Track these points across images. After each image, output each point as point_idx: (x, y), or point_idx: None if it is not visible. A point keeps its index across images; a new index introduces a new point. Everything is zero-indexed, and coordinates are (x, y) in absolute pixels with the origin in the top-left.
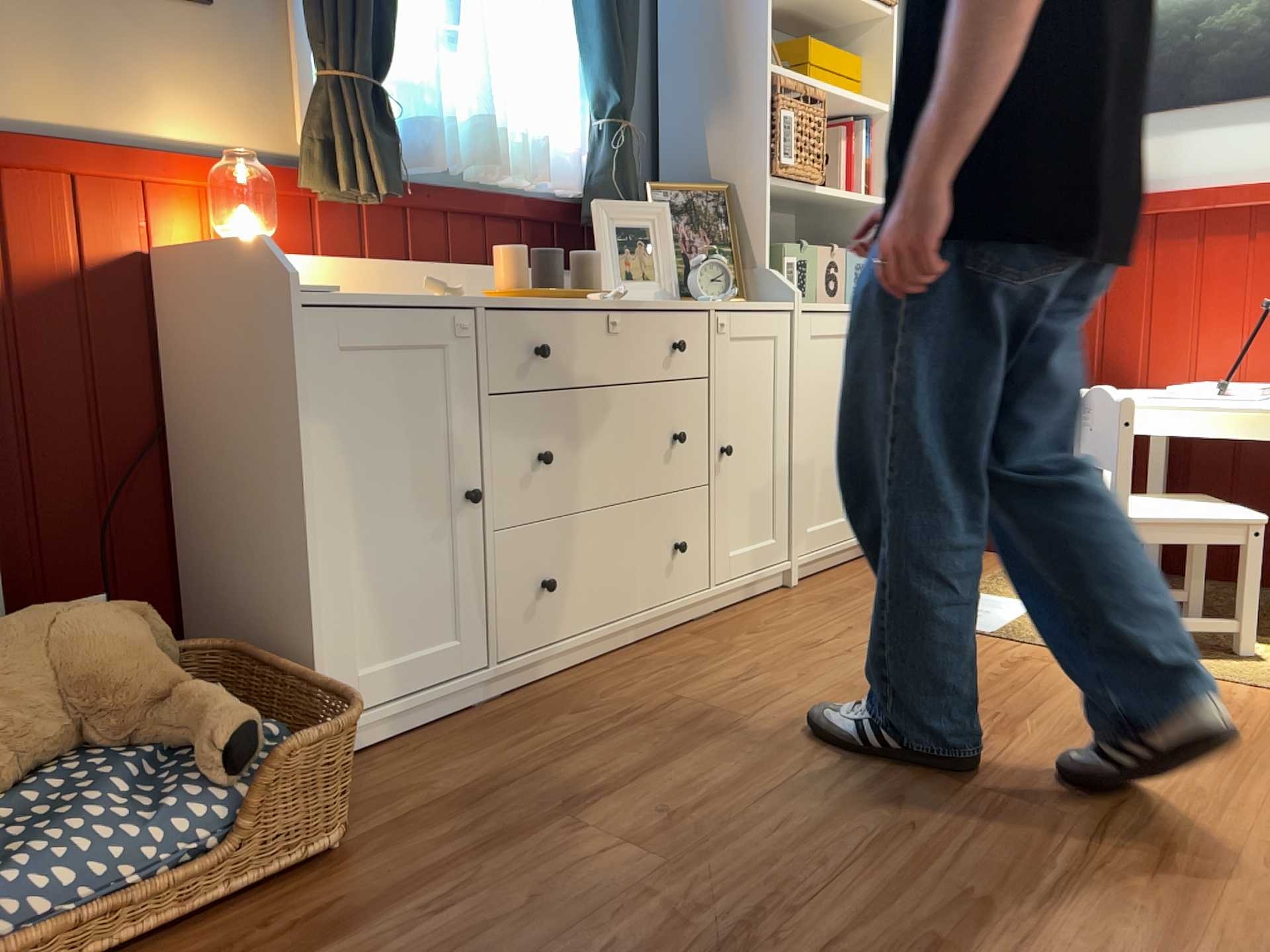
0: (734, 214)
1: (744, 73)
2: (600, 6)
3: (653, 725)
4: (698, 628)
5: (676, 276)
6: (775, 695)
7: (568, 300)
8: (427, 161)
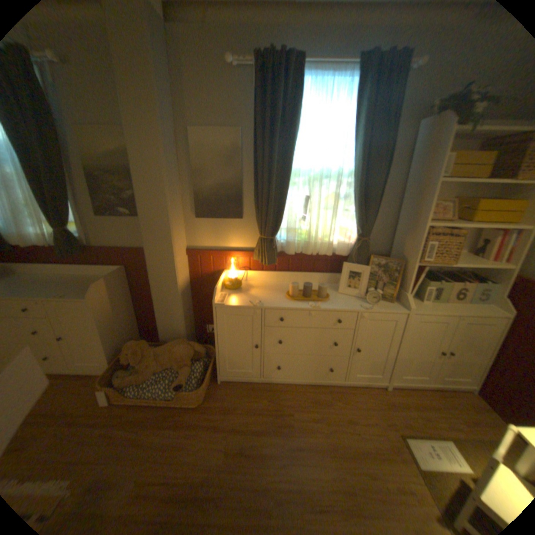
0: (405, 270)
1: (420, 224)
2: (358, 204)
3: (275, 421)
4: (335, 391)
5: (365, 291)
6: (313, 435)
7: (304, 303)
8: (288, 252)
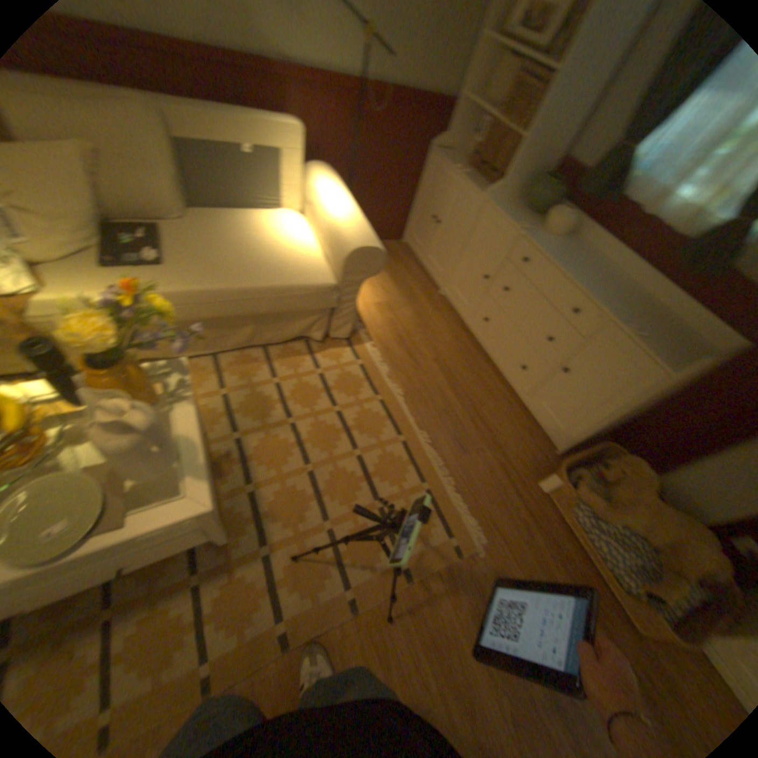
0: None
1: None
2: None
3: None
4: None
5: None
6: None
7: None
8: None
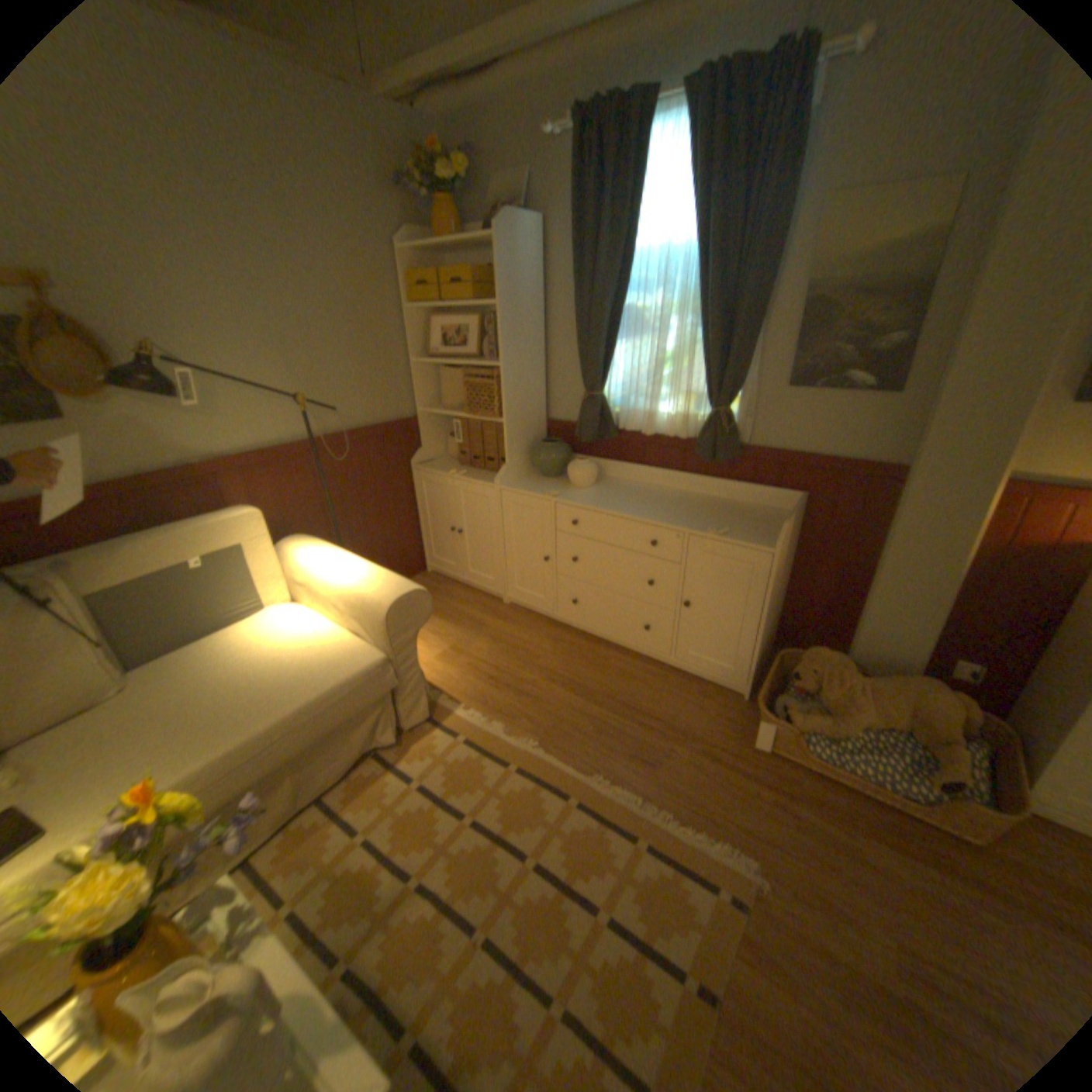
0: None
1: None
2: None
3: None
4: None
5: None
6: None
7: None
8: None
